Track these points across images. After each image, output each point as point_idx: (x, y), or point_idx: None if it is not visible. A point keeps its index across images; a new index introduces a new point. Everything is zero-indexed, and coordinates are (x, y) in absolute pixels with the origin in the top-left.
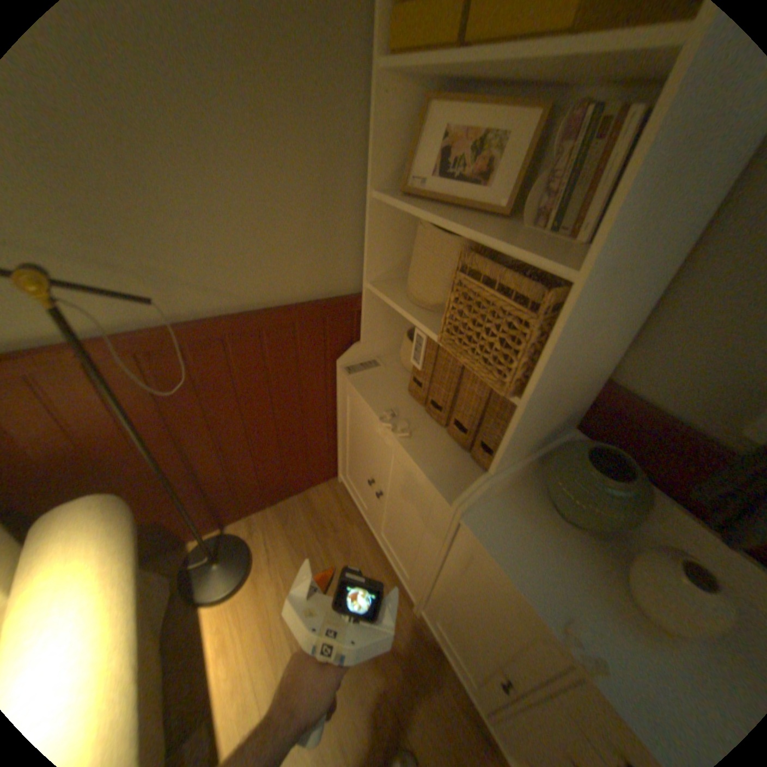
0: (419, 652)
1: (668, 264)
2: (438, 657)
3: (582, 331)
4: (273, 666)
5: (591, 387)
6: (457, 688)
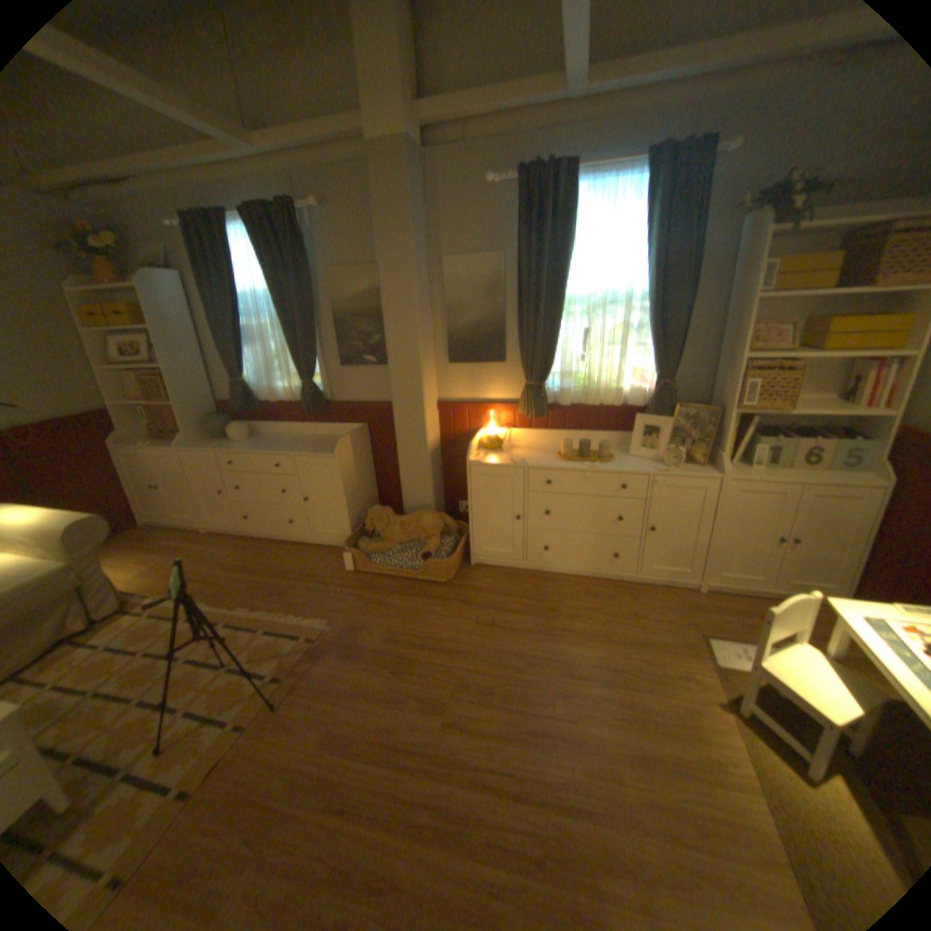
0: (205, 540)
1: (190, 363)
2: (215, 537)
3: (171, 380)
4: (126, 571)
5: (201, 401)
6: (225, 538)
